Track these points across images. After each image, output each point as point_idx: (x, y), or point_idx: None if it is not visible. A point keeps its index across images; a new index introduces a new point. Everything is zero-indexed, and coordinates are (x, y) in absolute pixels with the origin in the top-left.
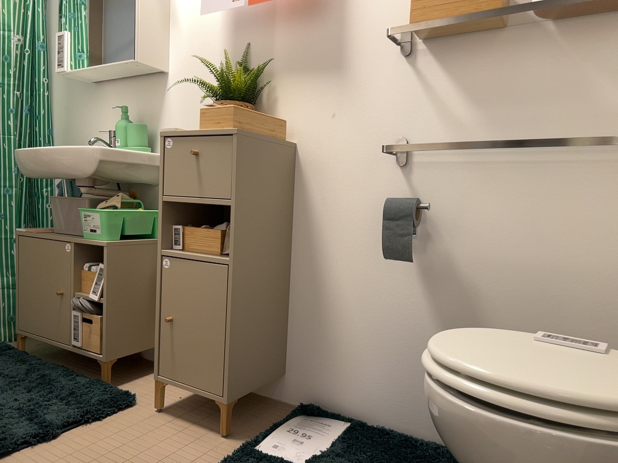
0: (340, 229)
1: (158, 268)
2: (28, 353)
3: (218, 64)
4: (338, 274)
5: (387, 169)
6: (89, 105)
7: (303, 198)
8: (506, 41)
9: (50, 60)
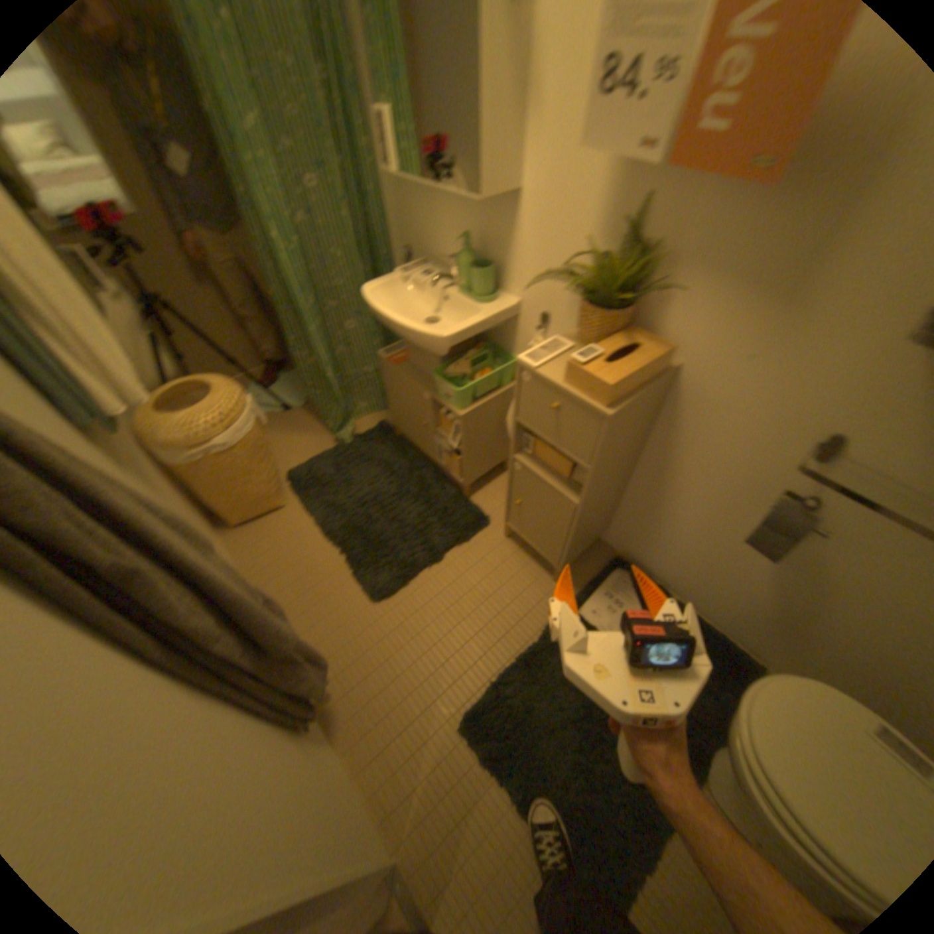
0: (707, 471)
1: (513, 466)
2: (407, 440)
3: (599, 206)
4: (688, 501)
5: (800, 452)
6: (424, 191)
7: (674, 423)
8: None
9: (366, 99)
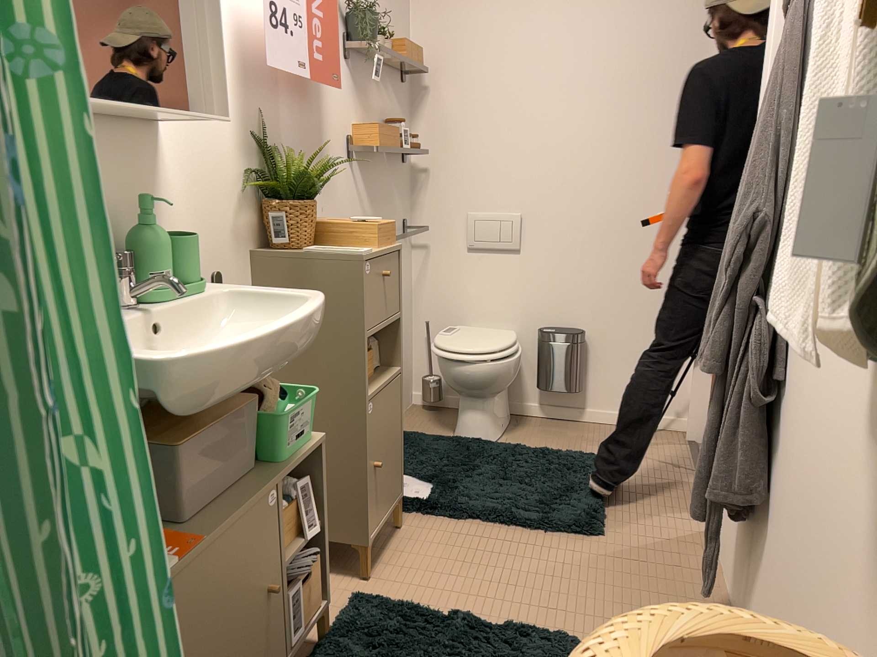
0: None
1: (369, 416)
2: None
3: (236, 133)
4: None
5: None
6: None
7: None
8: (378, 164)
9: None
